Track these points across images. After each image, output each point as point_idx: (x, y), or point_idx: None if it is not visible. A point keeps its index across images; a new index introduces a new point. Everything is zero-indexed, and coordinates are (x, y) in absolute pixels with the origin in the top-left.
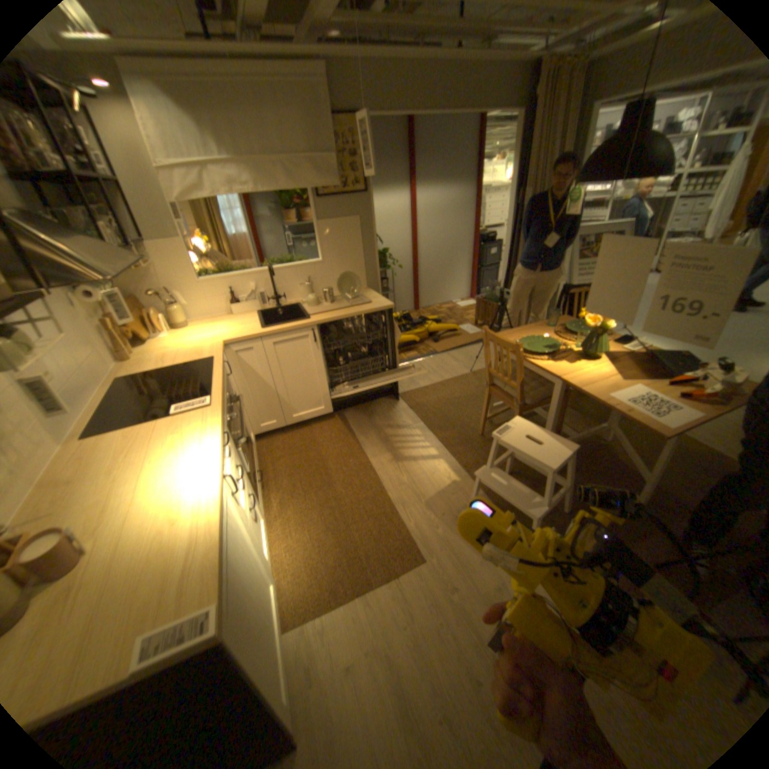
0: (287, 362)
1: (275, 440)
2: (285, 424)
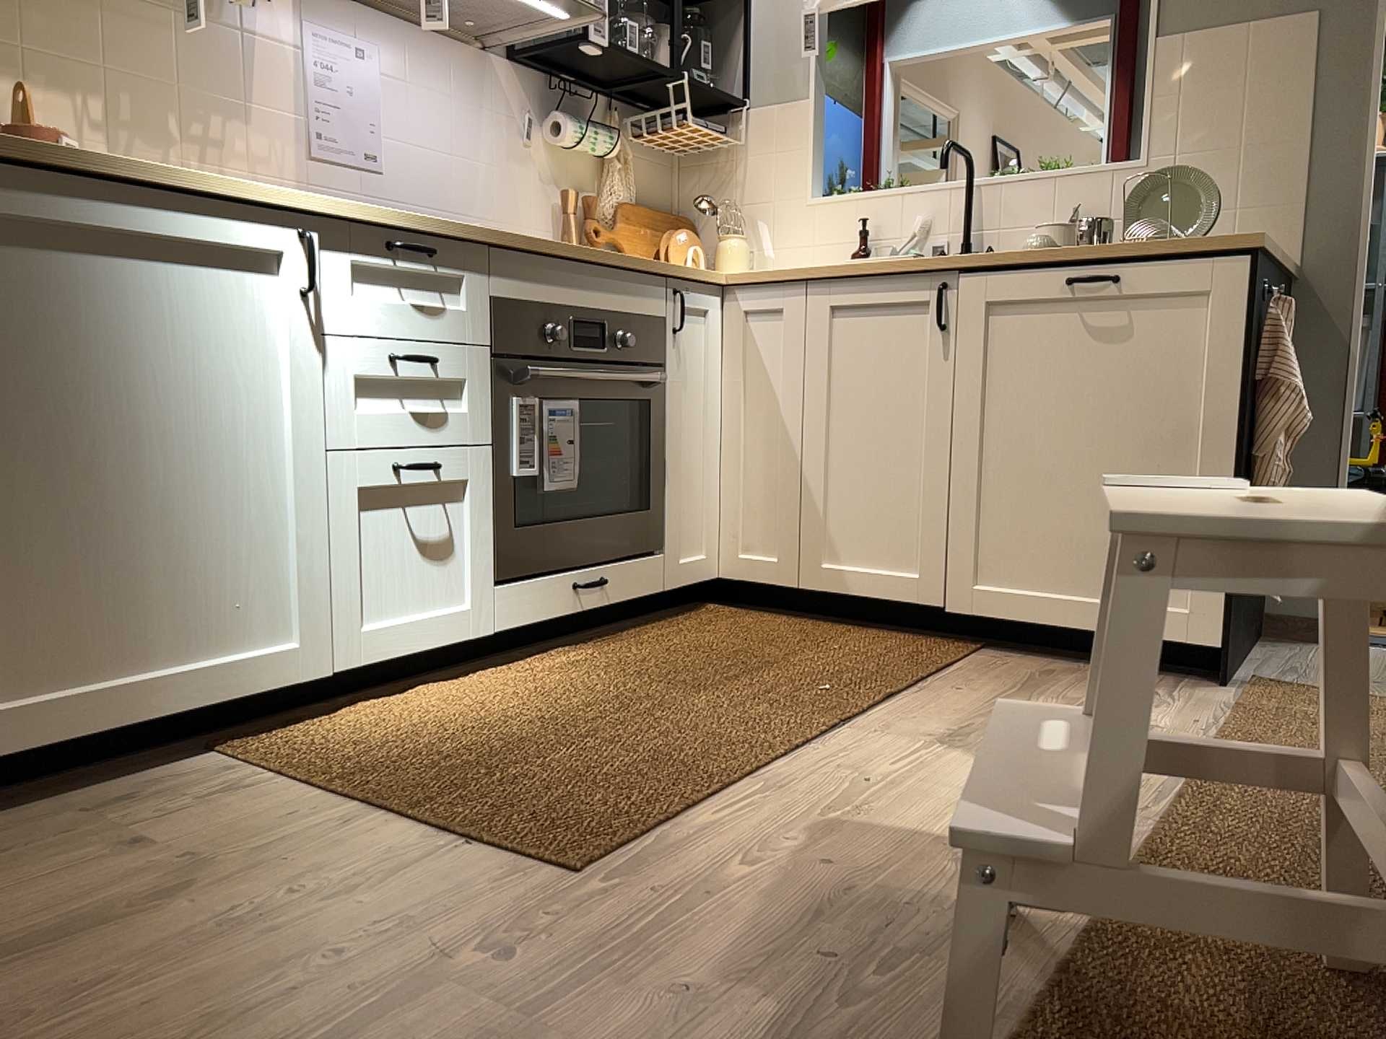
0: (853, 379)
1: (756, 617)
2: (798, 583)
